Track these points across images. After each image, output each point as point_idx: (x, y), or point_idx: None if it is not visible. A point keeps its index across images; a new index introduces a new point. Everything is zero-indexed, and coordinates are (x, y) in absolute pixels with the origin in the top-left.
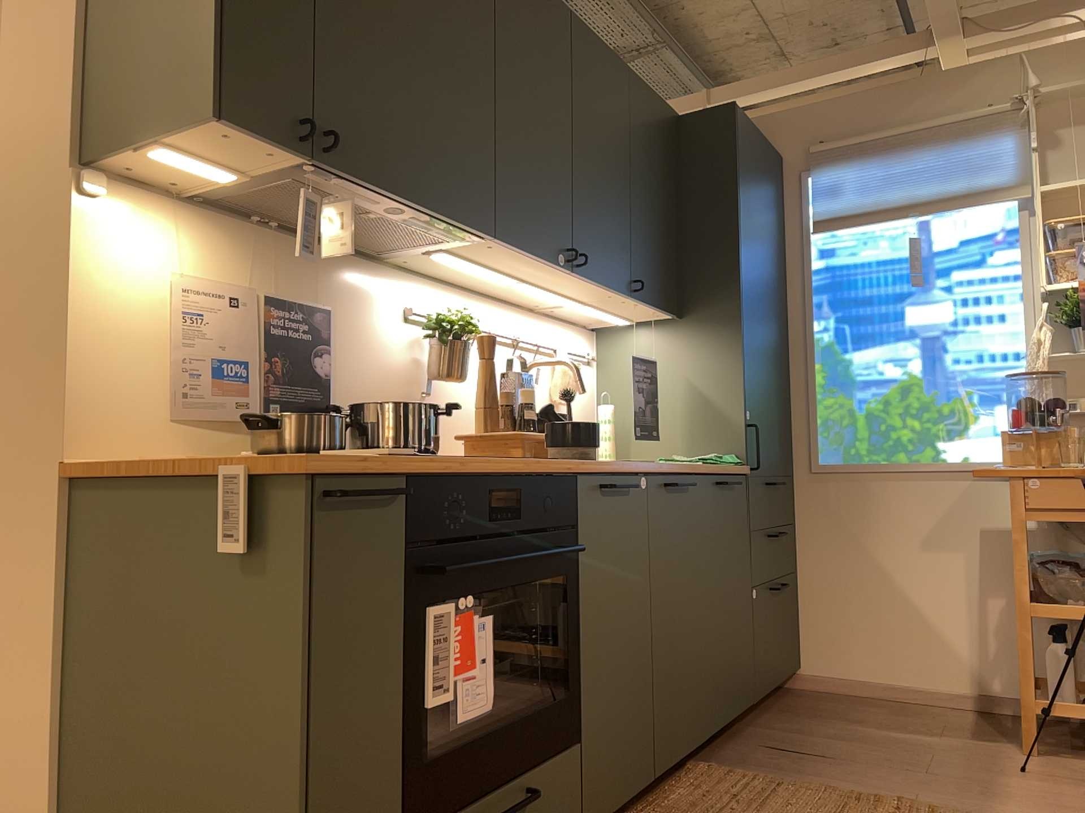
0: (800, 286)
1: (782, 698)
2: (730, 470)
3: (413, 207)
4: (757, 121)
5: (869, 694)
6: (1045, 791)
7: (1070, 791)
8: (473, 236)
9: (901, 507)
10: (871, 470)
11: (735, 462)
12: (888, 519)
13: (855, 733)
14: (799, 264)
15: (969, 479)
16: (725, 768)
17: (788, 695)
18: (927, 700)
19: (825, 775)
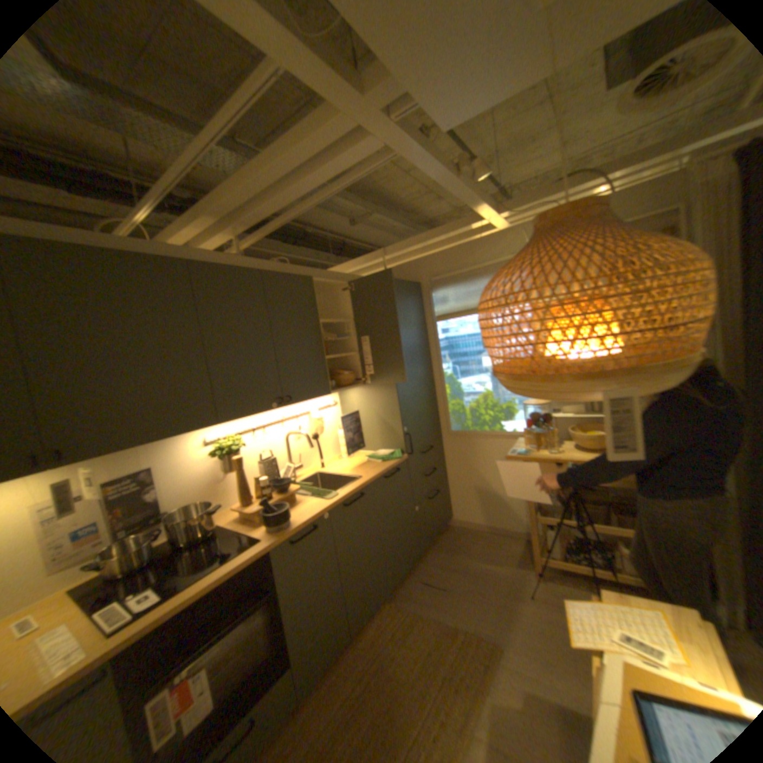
0: (435, 347)
1: (442, 536)
2: (393, 464)
3: (150, 443)
4: (407, 264)
5: (480, 531)
6: (536, 618)
7: (548, 617)
8: (208, 425)
9: (488, 451)
10: (473, 434)
11: (396, 458)
12: (483, 457)
13: (465, 567)
14: (433, 336)
15: (516, 439)
16: (398, 606)
17: (446, 533)
18: (505, 535)
19: (440, 610)
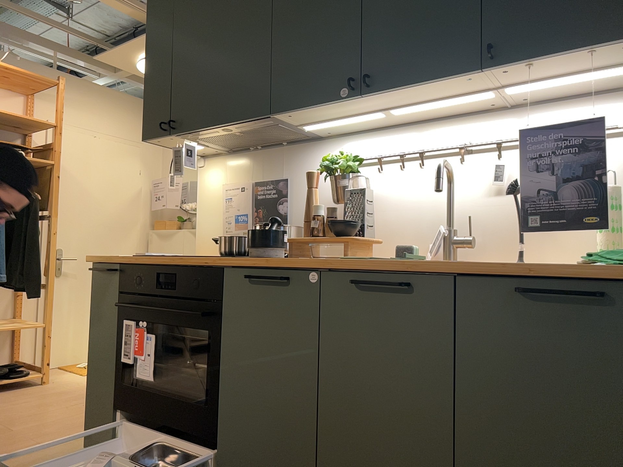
0: None
1: None
2: (595, 272)
3: (221, 126)
4: None
5: None
6: None
7: None
8: (274, 117)
9: None
10: None
11: None
12: None
13: None
14: None
15: None
16: None
17: None
18: None
19: None
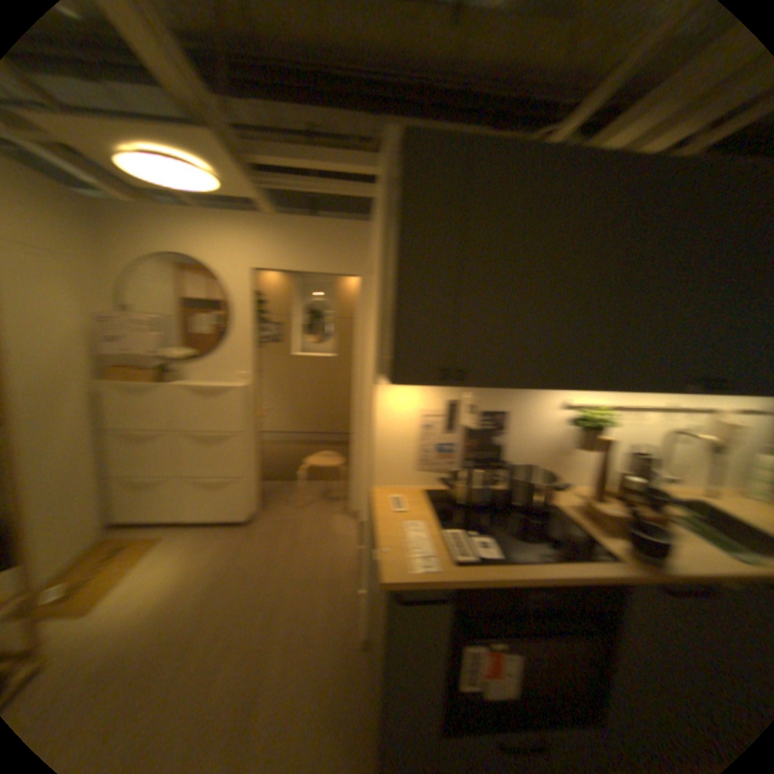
0: None
1: None
2: None
3: (534, 388)
4: None
5: None
6: None
7: None
8: (596, 387)
9: None
10: None
11: None
12: None
13: None
14: None
15: None
16: None
17: None
18: None
19: None
